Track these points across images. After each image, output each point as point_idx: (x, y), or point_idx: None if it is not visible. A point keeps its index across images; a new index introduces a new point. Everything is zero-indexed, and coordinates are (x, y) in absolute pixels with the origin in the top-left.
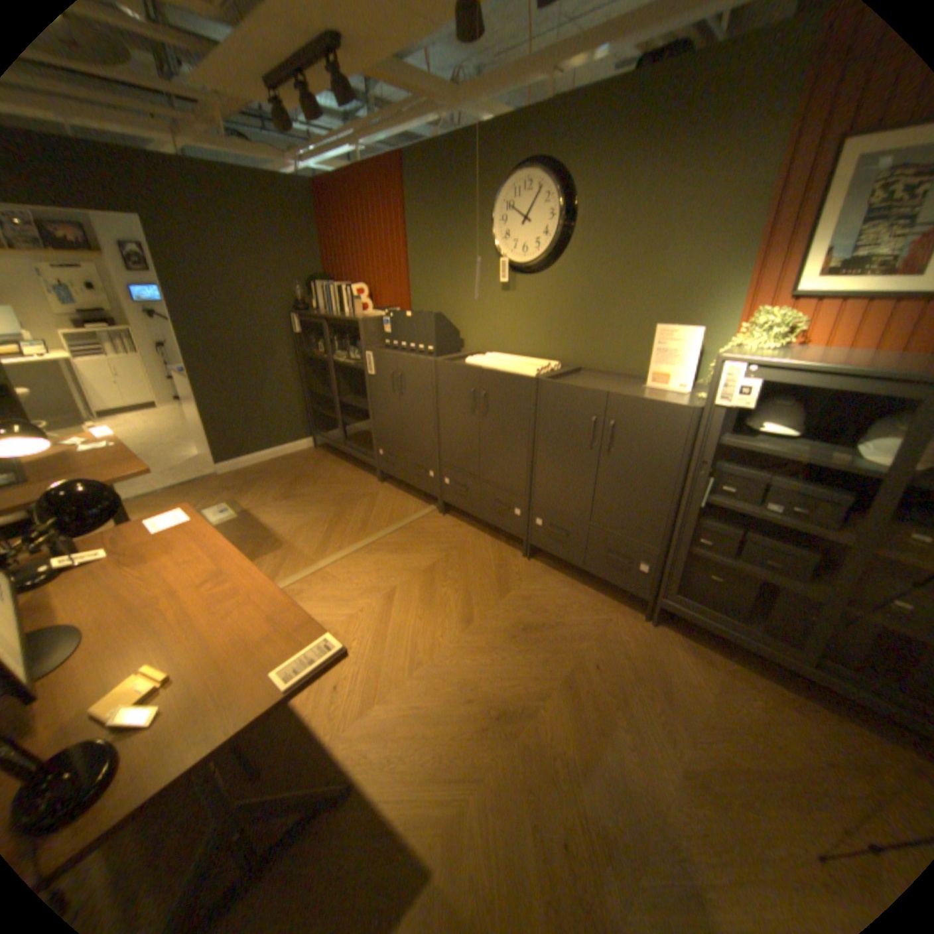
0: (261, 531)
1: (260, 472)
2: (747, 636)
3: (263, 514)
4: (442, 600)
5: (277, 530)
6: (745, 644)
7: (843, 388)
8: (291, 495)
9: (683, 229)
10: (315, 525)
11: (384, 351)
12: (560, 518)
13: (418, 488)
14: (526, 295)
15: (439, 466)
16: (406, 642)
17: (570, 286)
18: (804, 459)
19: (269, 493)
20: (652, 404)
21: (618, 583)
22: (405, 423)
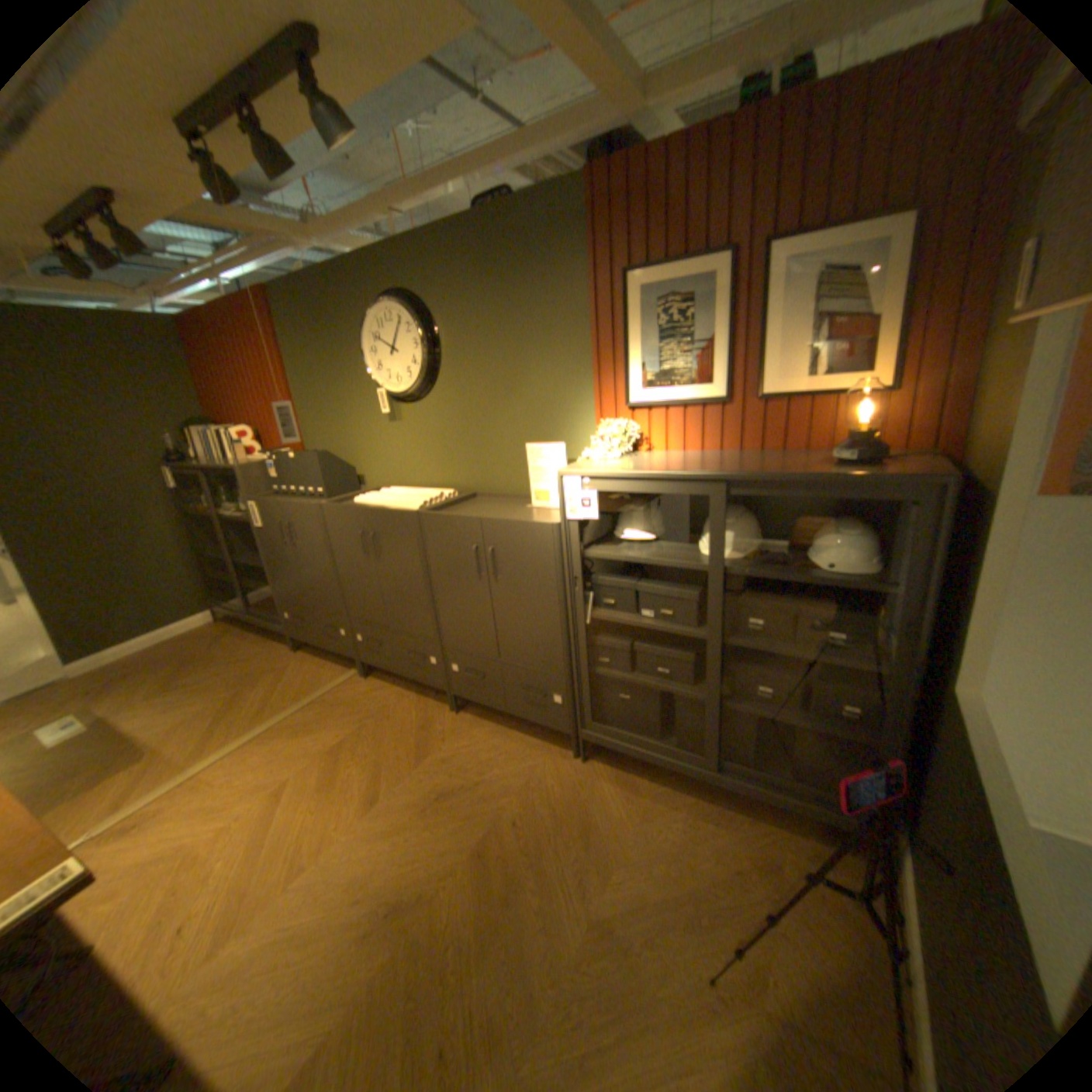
0: (119, 742)
1: (133, 665)
2: (658, 752)
3: (126, 719)
4: (344, 784)
5: (142, 737)
6: (658, 762)
7: (654, 492)
8: (171, 688)
9: (532, 352)
10: (197, 721)
11: (268, 499)
12: (473, 659)
13: (333, 651)
14: (413, 424)
15: (349, 622)
16: (288, 847)
17: (451, 413)
18: (651, 562)
19: (141, 690)
20: (519, 525)
21: (541, 722)
22: (305, 578)
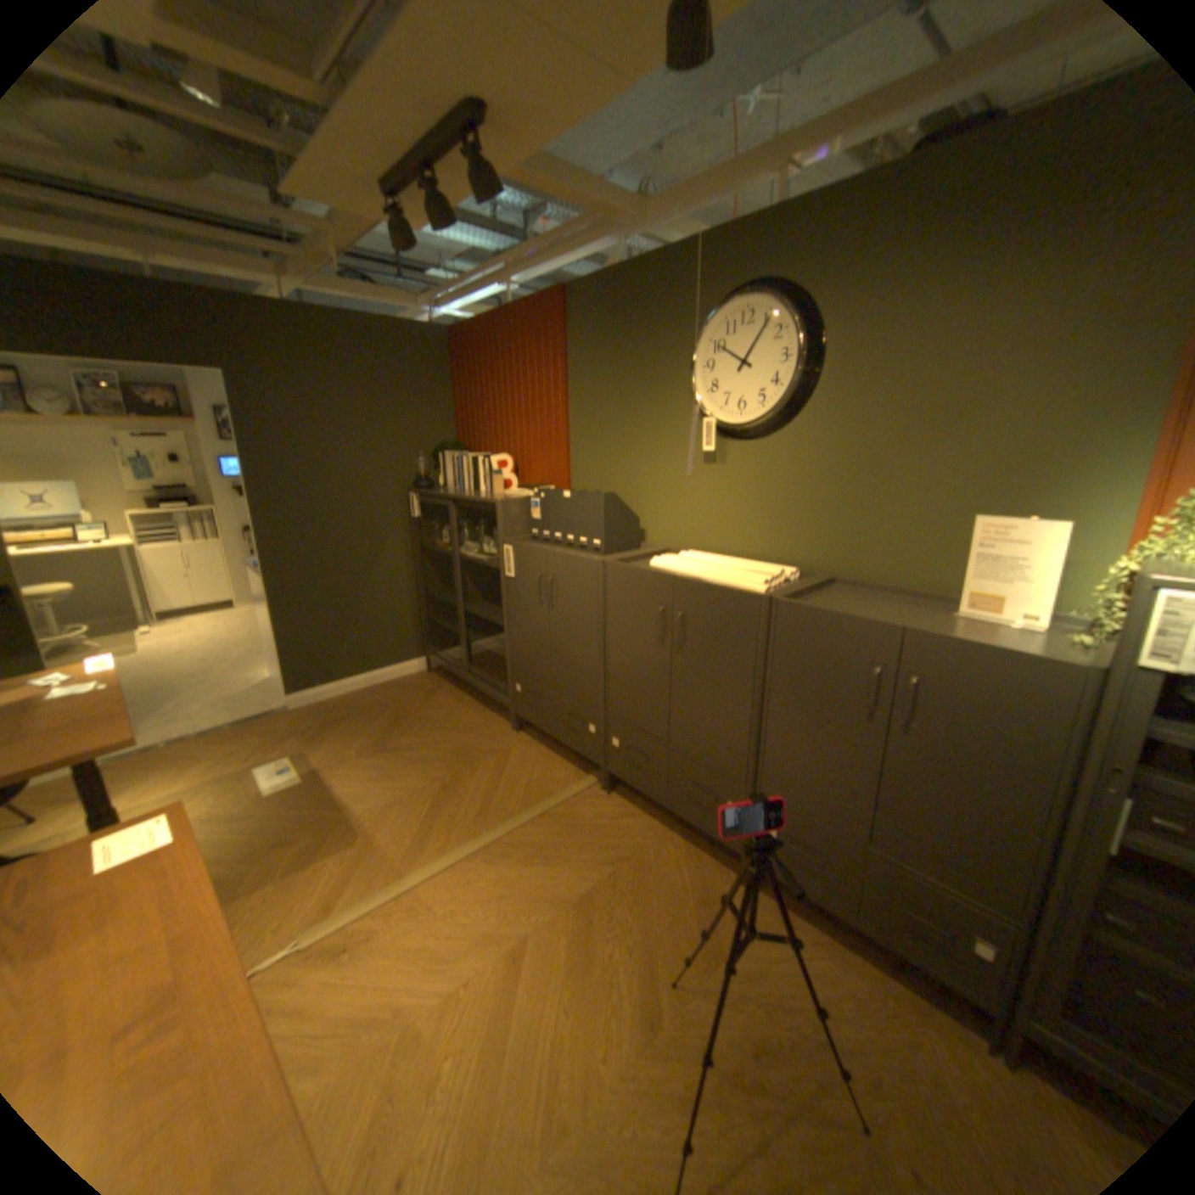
0: (332, 810)
1: (348, 708)
2: None
3: (340, 779)
4: (607, 972)
5: (356, 809)
6: None
7: None
8: (385, 748)
9: (1016, 366)
10: (413, 804)
11: (530, 546)
12: (813, 831)
13: (571, 747)
14: (743, 469)
15: (605, 719)
16: (540, 1070)
17: (815, 456)
18: None
19: (355, 743)
20: (997, 653)
21: (931, 969)
22: (556, 650)
